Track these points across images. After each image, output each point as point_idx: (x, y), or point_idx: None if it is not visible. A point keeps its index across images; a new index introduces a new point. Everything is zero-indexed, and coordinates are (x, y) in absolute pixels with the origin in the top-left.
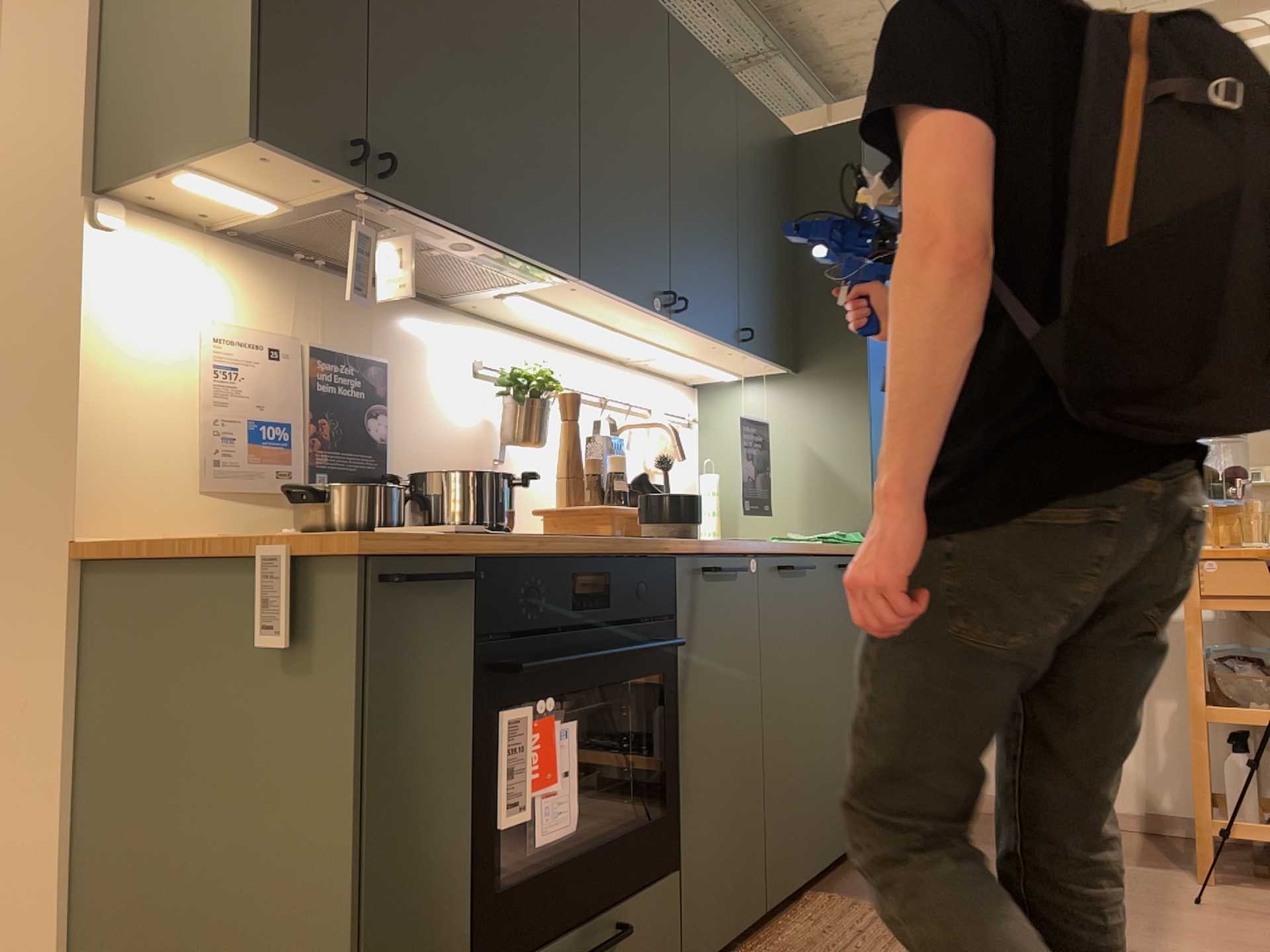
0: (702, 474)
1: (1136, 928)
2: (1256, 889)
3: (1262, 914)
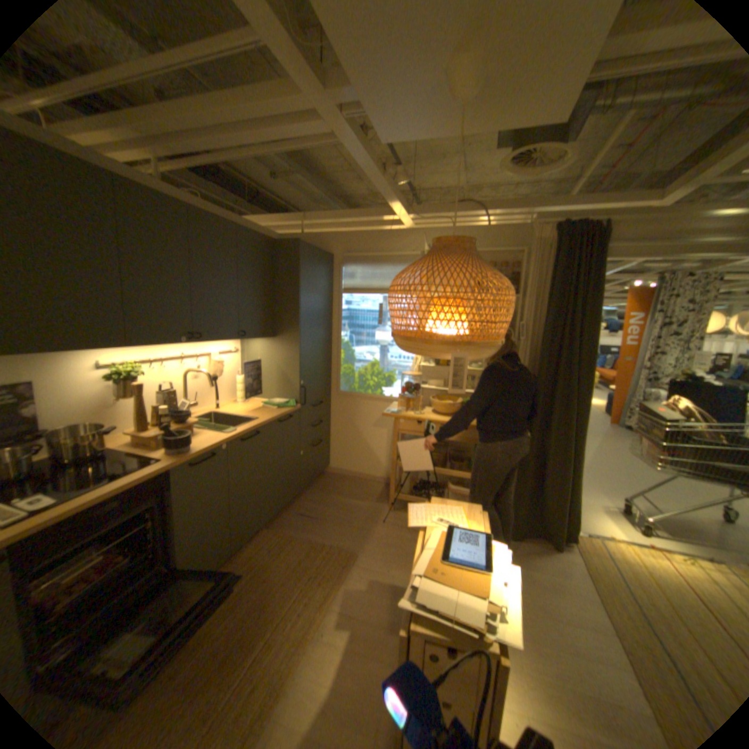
0: (237, 374)
1: (358, 539)
2: (403, 513)
3: (398, 527)
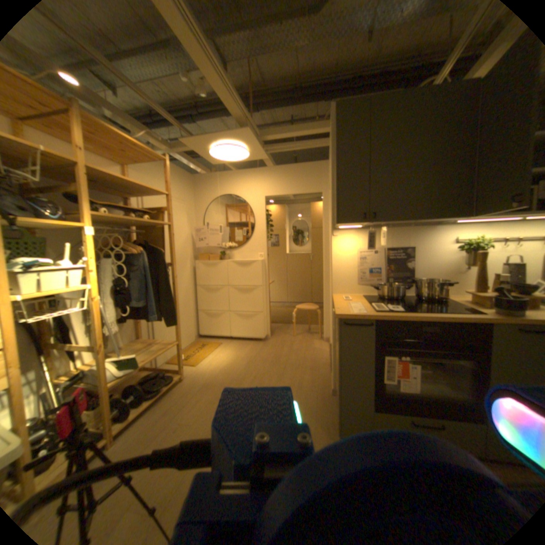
0: None
1: None
2: None
3: None
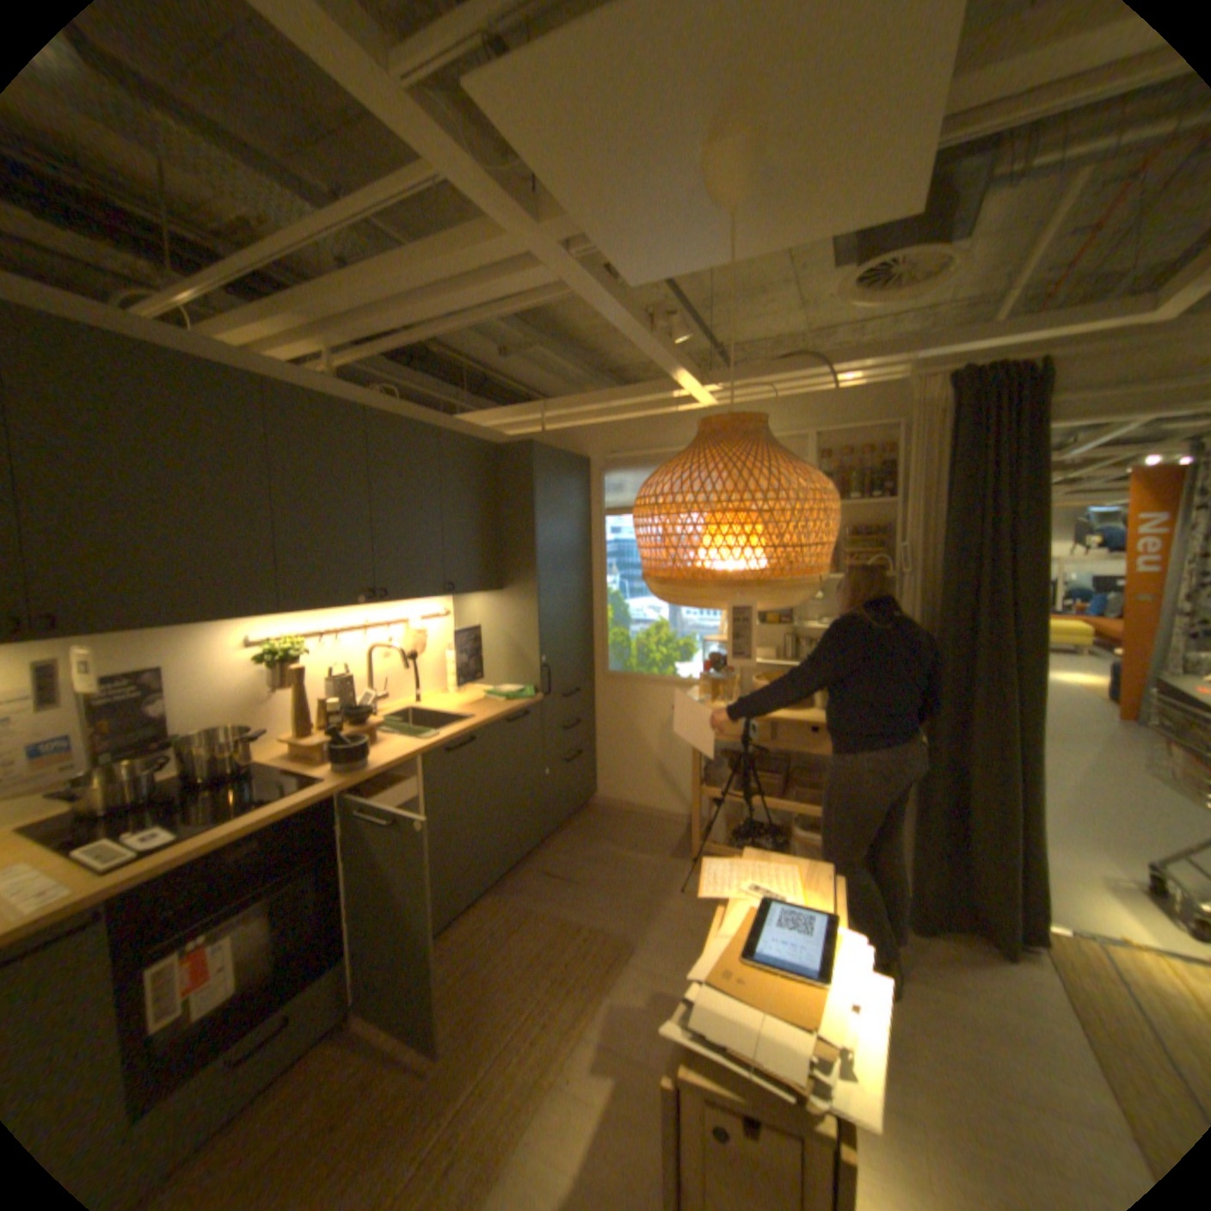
0: (447, 649)
1: (638, 918)
2: None
3: None
